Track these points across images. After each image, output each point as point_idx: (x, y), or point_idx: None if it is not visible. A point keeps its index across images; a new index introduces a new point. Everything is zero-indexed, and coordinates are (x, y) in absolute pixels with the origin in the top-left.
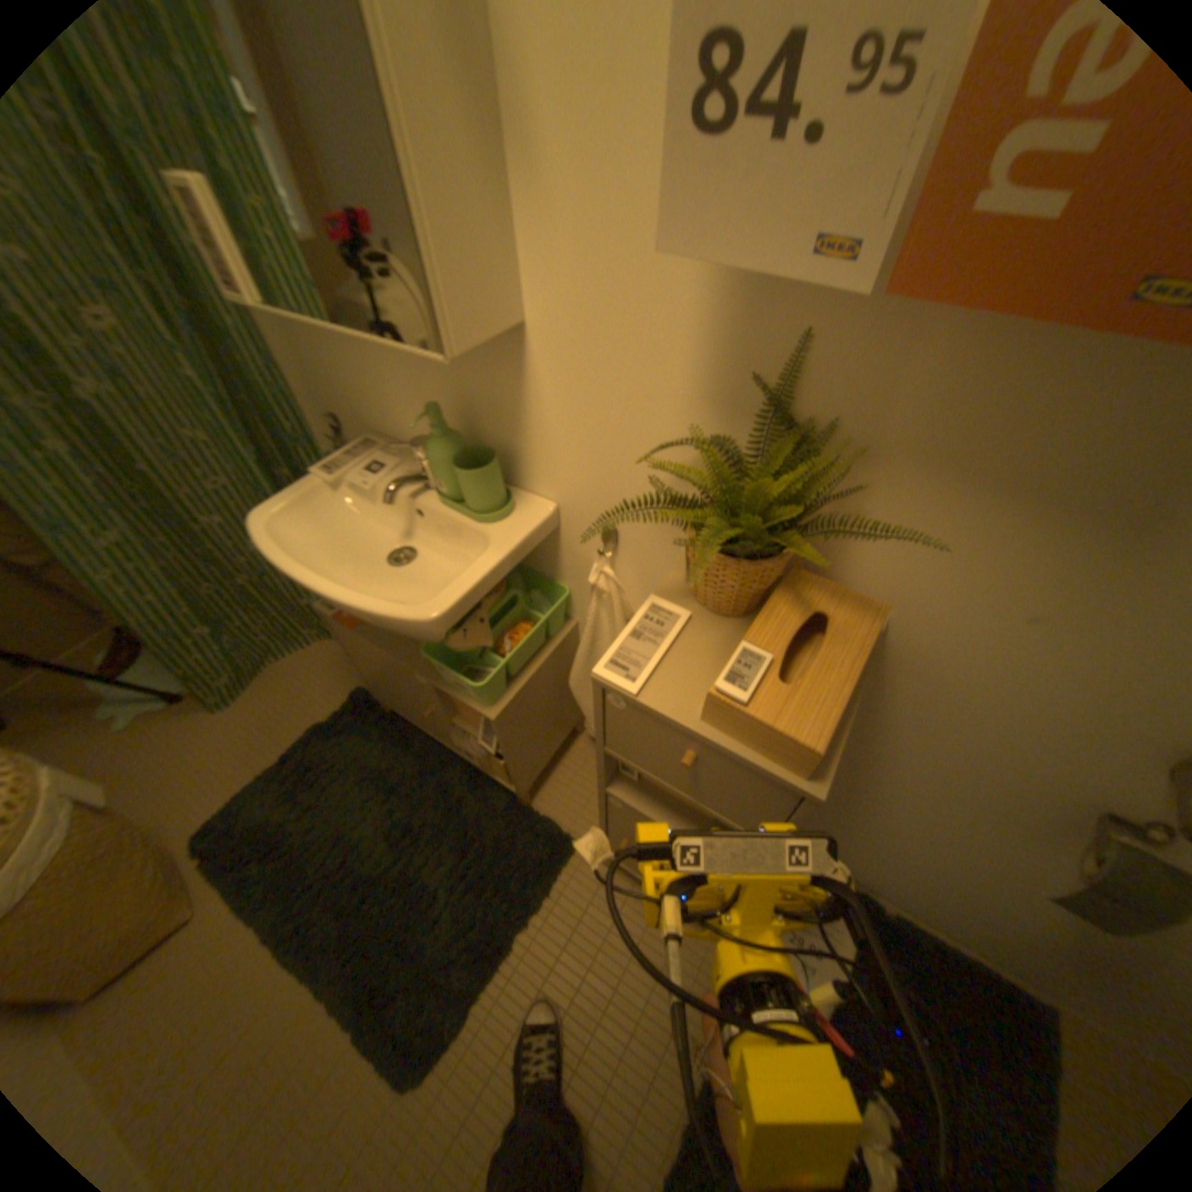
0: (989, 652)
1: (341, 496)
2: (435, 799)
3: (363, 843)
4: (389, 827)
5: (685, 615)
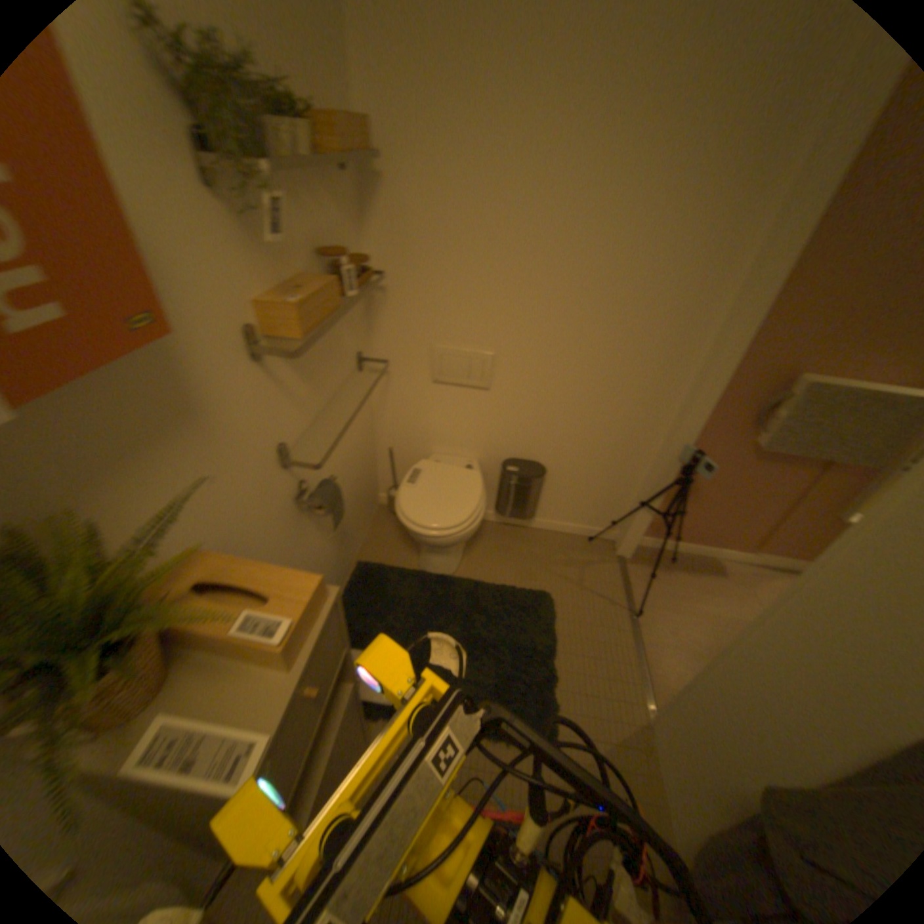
0: (221, 510)
1: None
2: None
3: None
4: None
5: (162, 717)
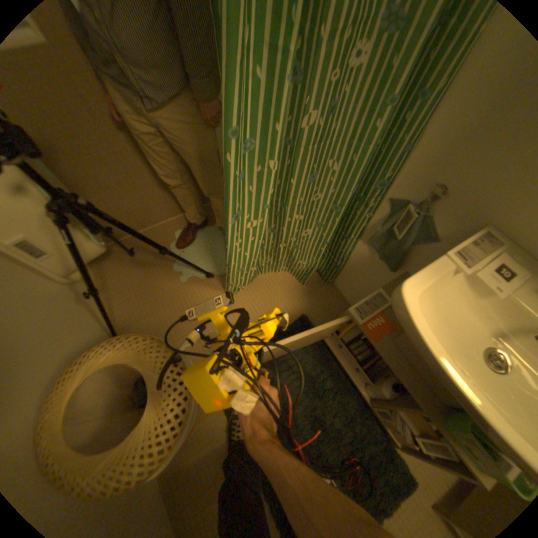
0: None
1: (456, 279)
2: (340, 412)
3: (300, 421)
4: (314, 418)
5: None
